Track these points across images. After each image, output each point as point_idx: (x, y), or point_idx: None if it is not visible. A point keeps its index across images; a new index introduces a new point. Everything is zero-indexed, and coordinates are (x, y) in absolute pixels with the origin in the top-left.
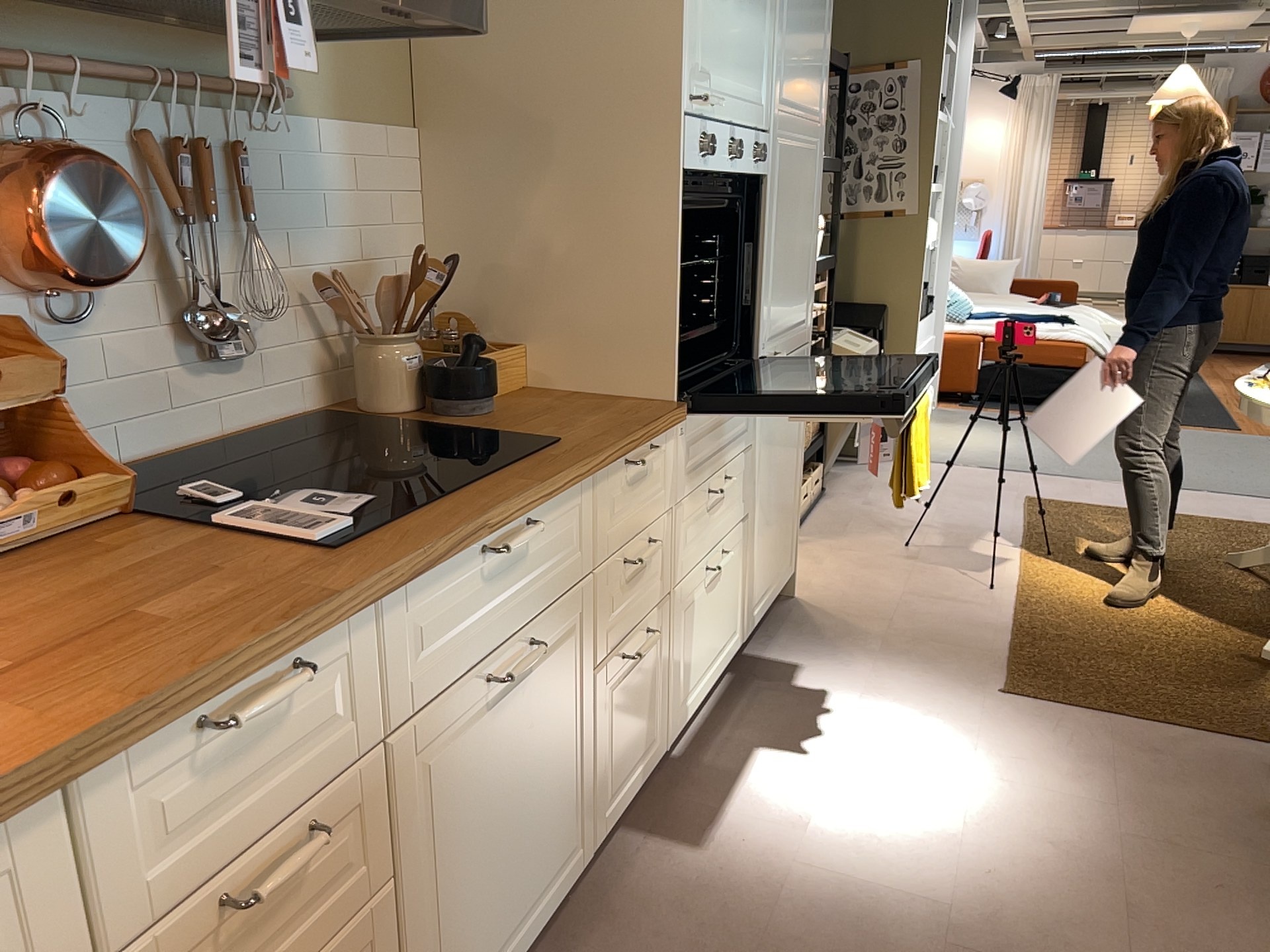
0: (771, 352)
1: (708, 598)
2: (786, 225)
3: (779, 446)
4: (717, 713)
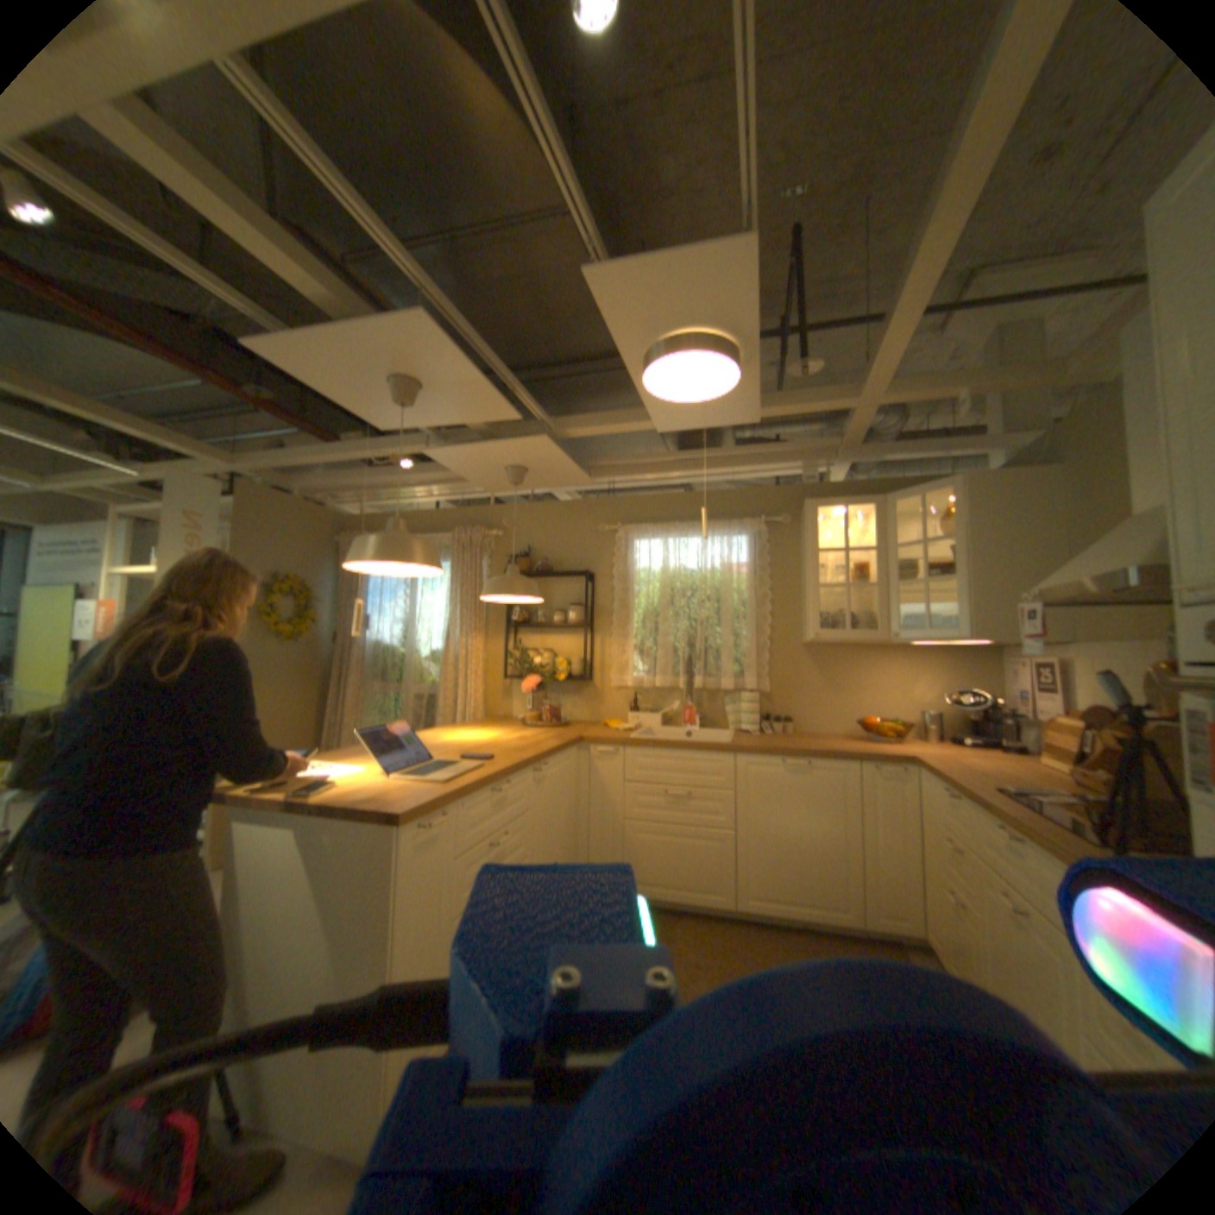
0: None
1: None
2: None
3: None
4: None
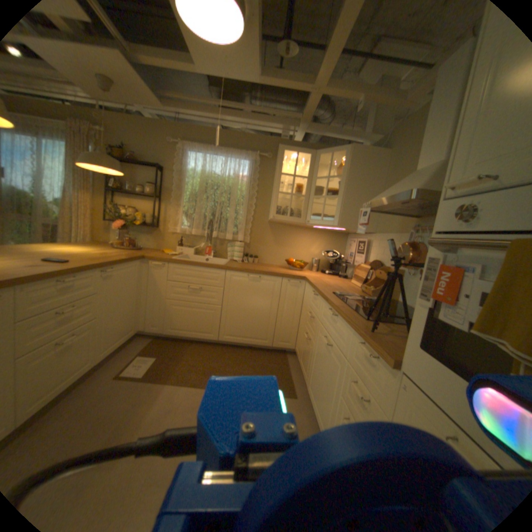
0: None
1: None
2: None
3: None
4: None
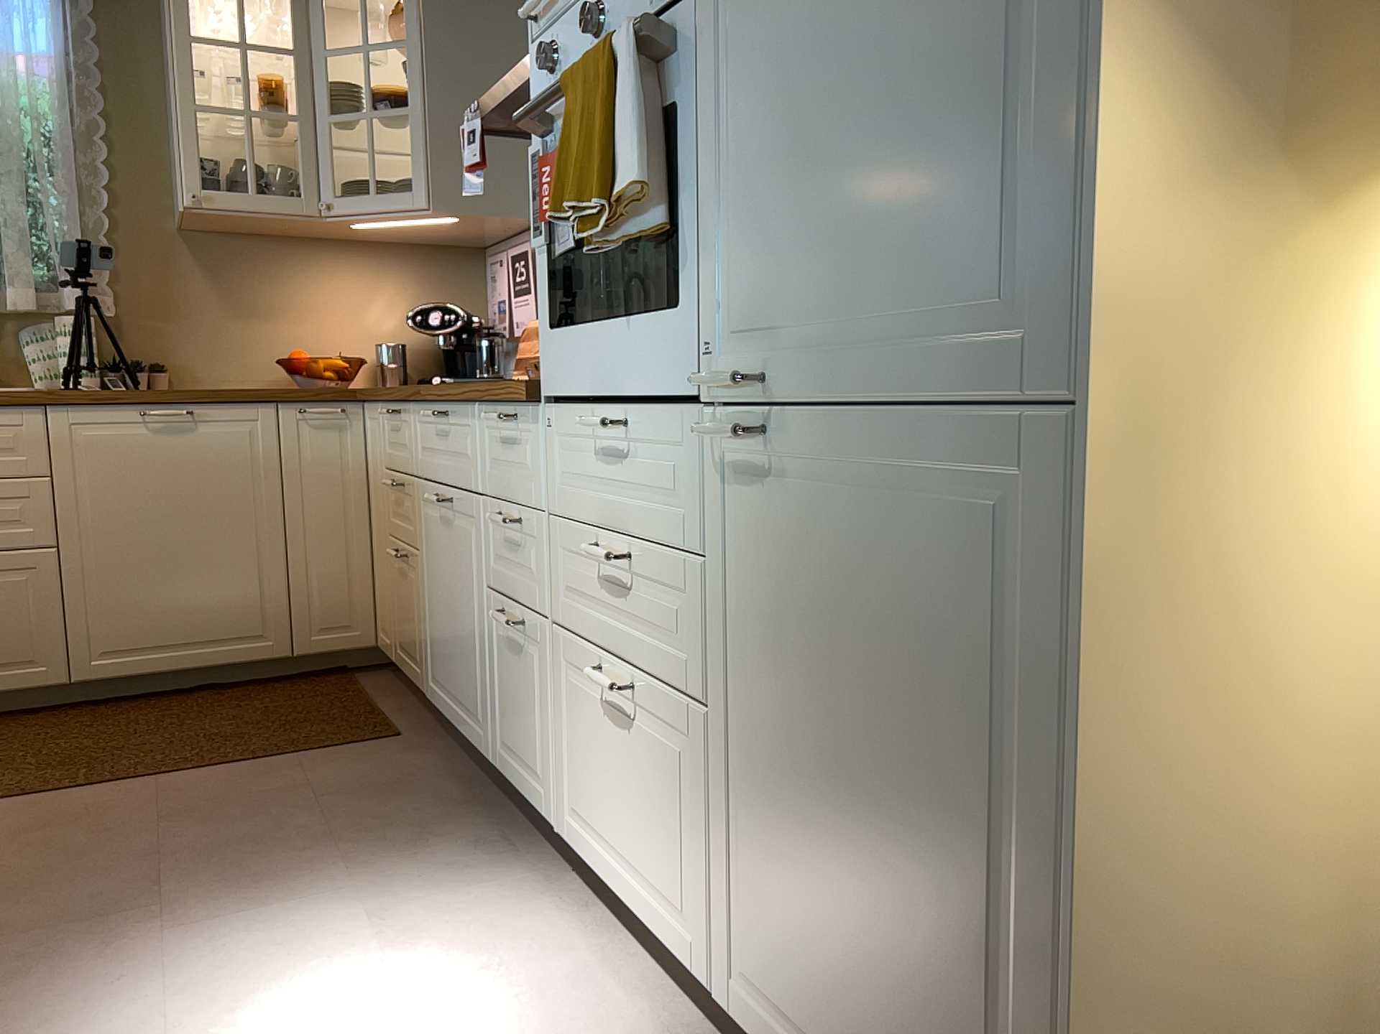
0: (759, 371)
1: (611, 734)
2: (806, 26)
3: (843, 673)
4: (634, 987)
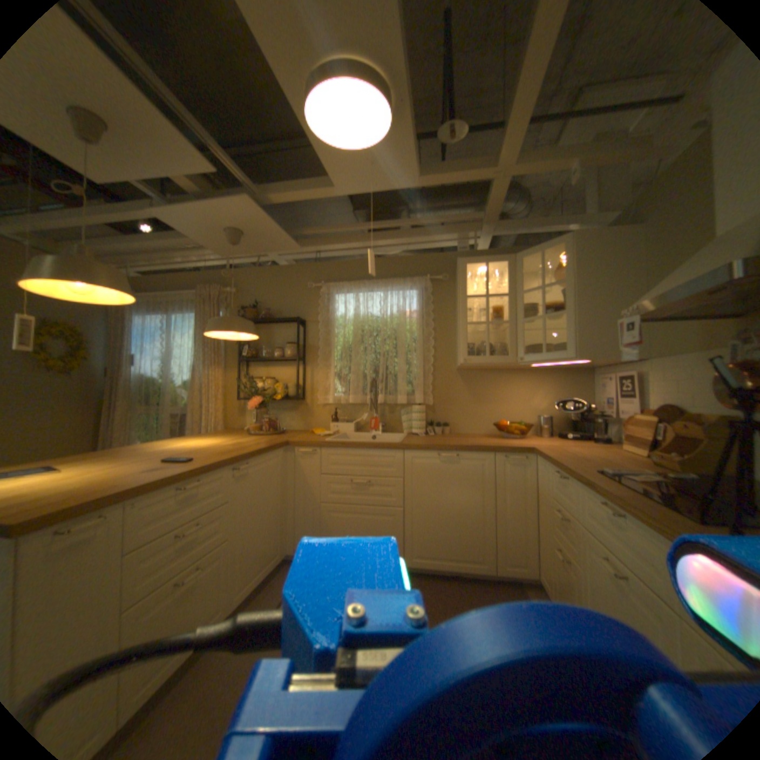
0: None
1: None
2: None
3: None
4: None
